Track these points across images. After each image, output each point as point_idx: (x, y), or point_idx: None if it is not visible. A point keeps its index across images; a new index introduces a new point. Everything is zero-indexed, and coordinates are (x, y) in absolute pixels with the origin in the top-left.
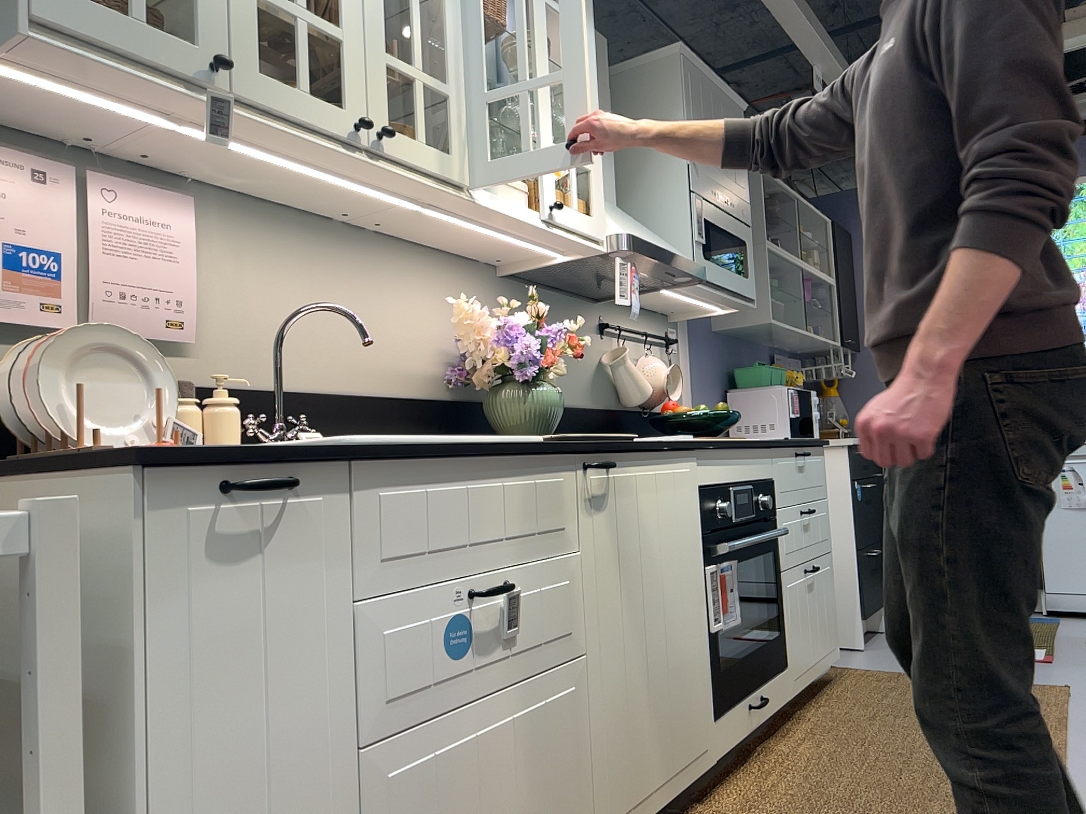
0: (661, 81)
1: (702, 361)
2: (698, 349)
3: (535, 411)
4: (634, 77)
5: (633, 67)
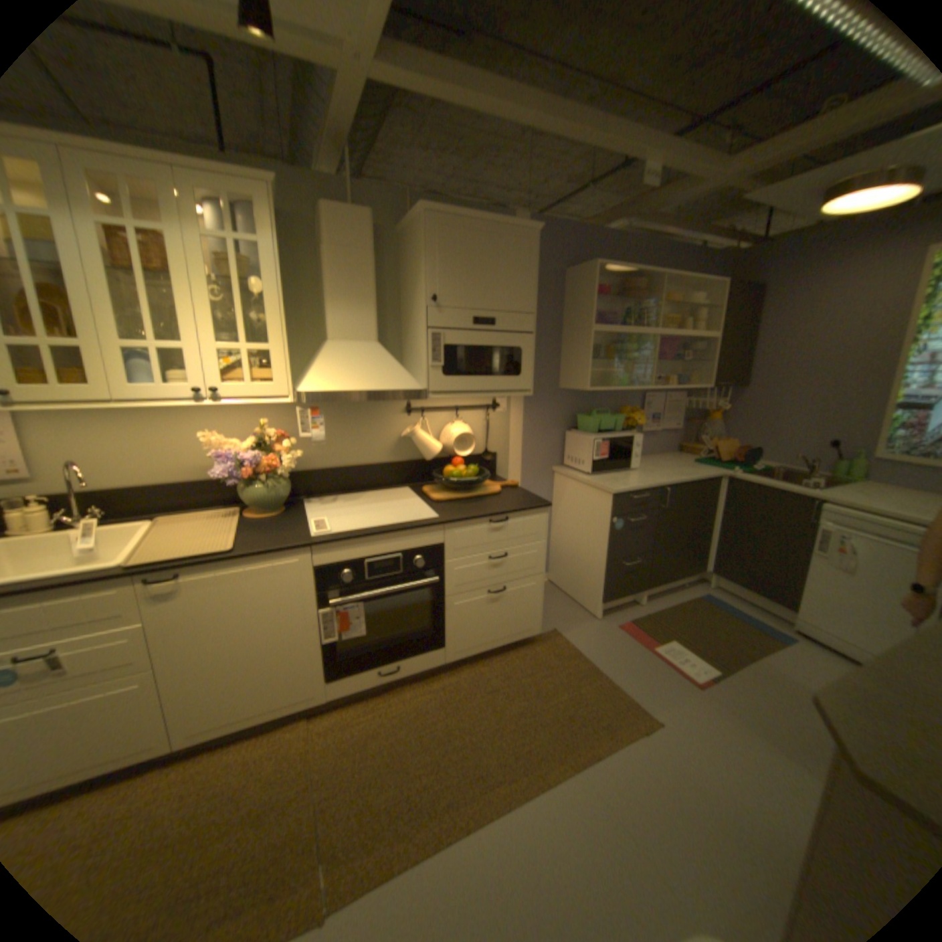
0: (417, 234)
1: (536, 412)
2: (532, 405)
3: (253, 499)
4: (410, 228)
5: (408, 220)
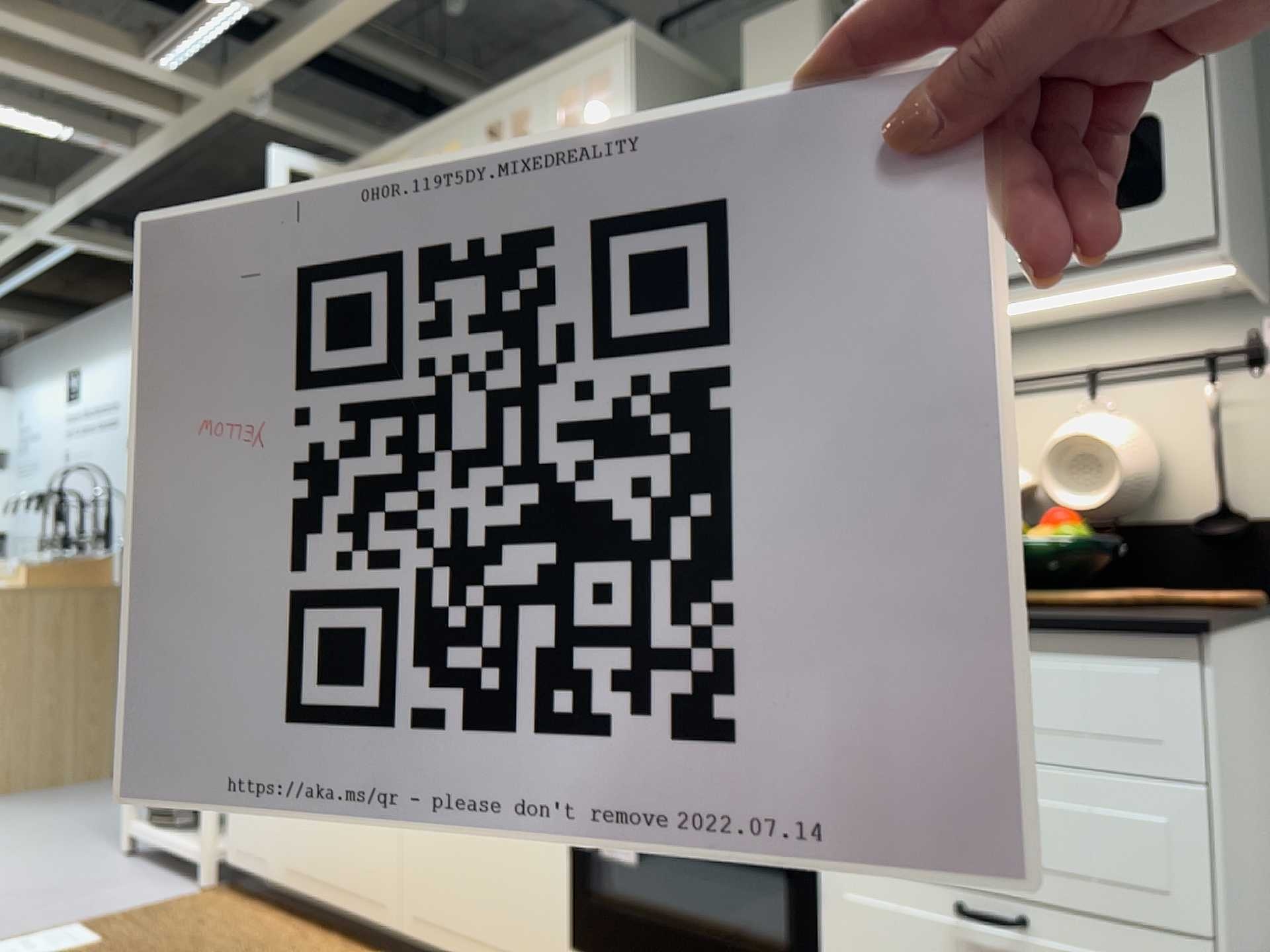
0: None
1: None
2: None
3: None
4: None
5: None
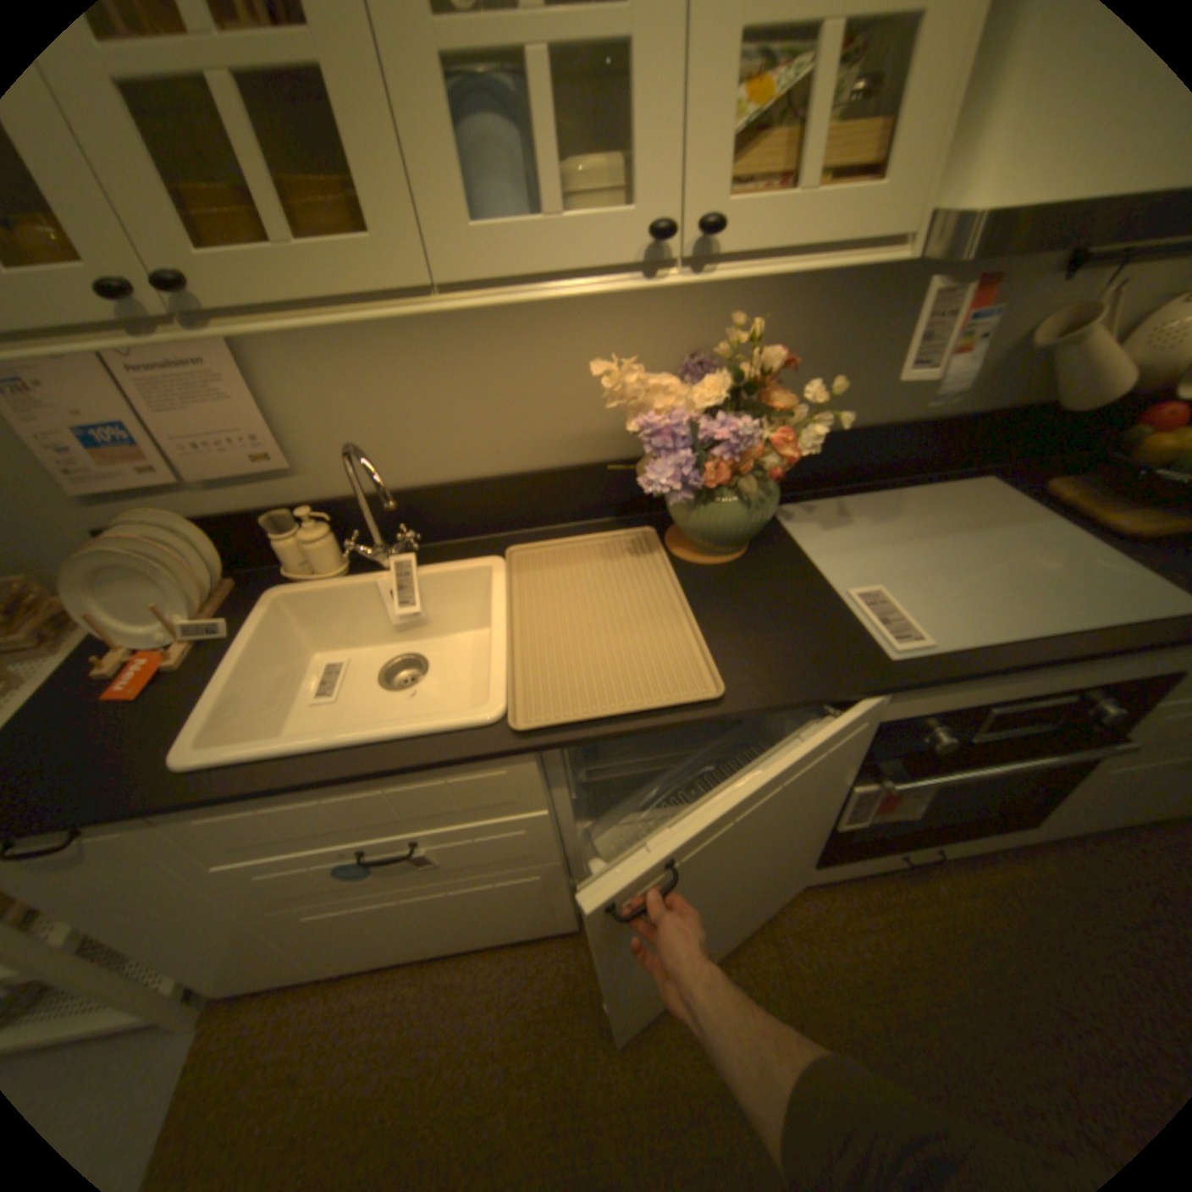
0: None
1: None
2: None
3: (707, 528)
4: None
5: None
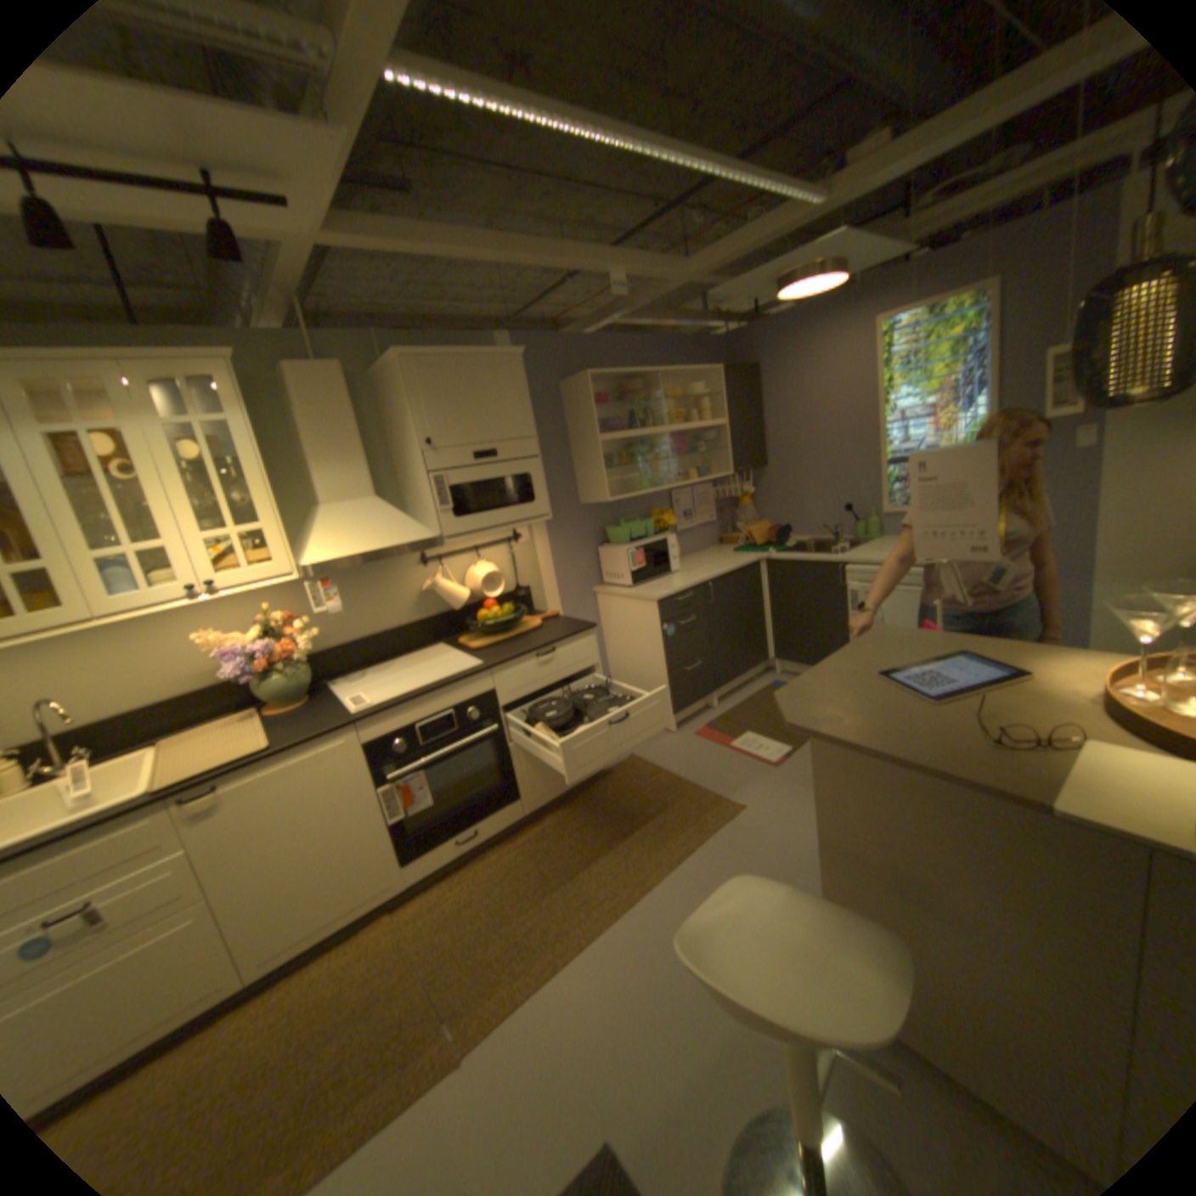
0: (397, 377)
1: (563, 534)
2: (557, 527)
3: (274, 691)
4: (387, 371)
5: (383, 363)
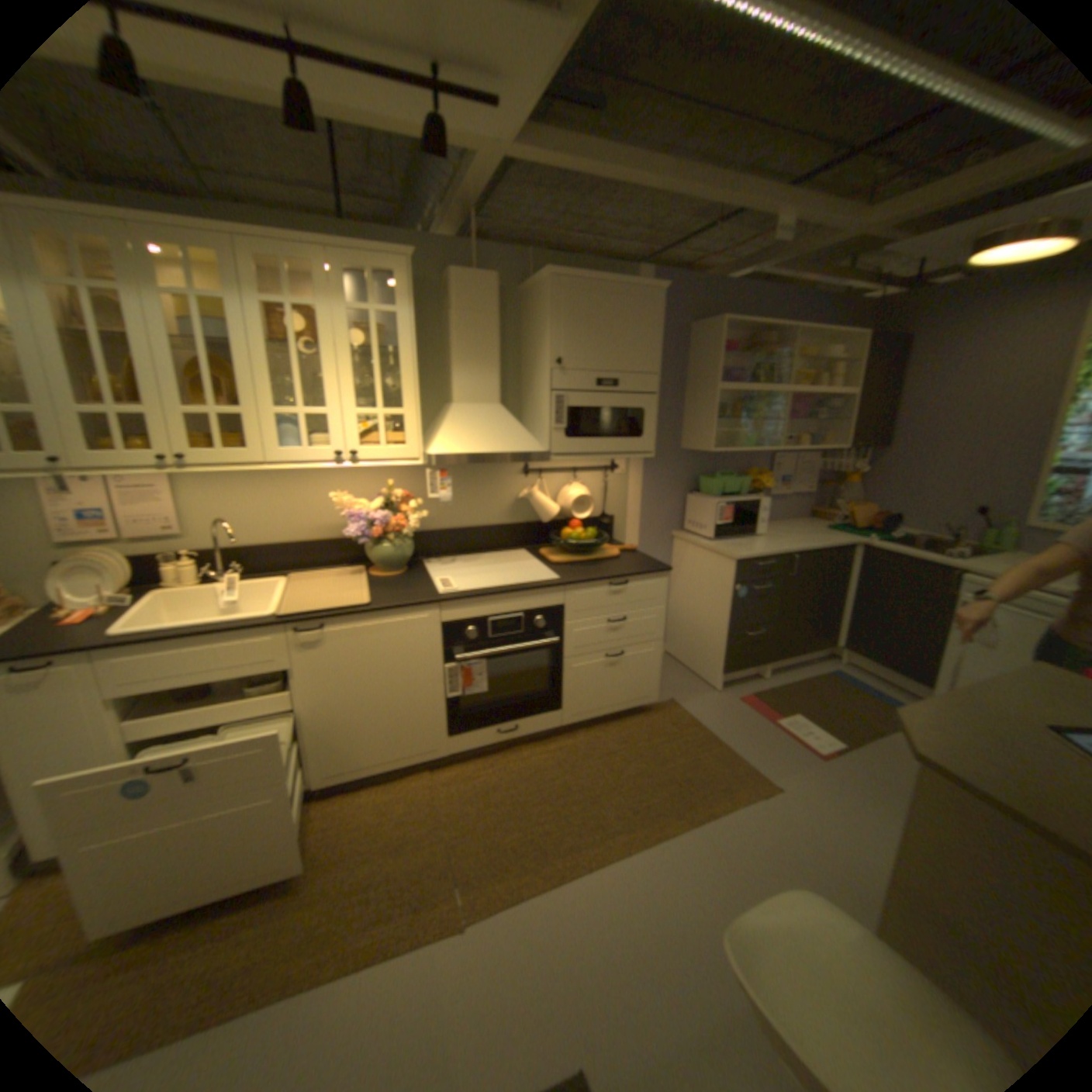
0: (545, 296)
1: (657, 474)
2: (653, 466)
3: (382, 558)
4: (537, 289)
5: (535, 281)
